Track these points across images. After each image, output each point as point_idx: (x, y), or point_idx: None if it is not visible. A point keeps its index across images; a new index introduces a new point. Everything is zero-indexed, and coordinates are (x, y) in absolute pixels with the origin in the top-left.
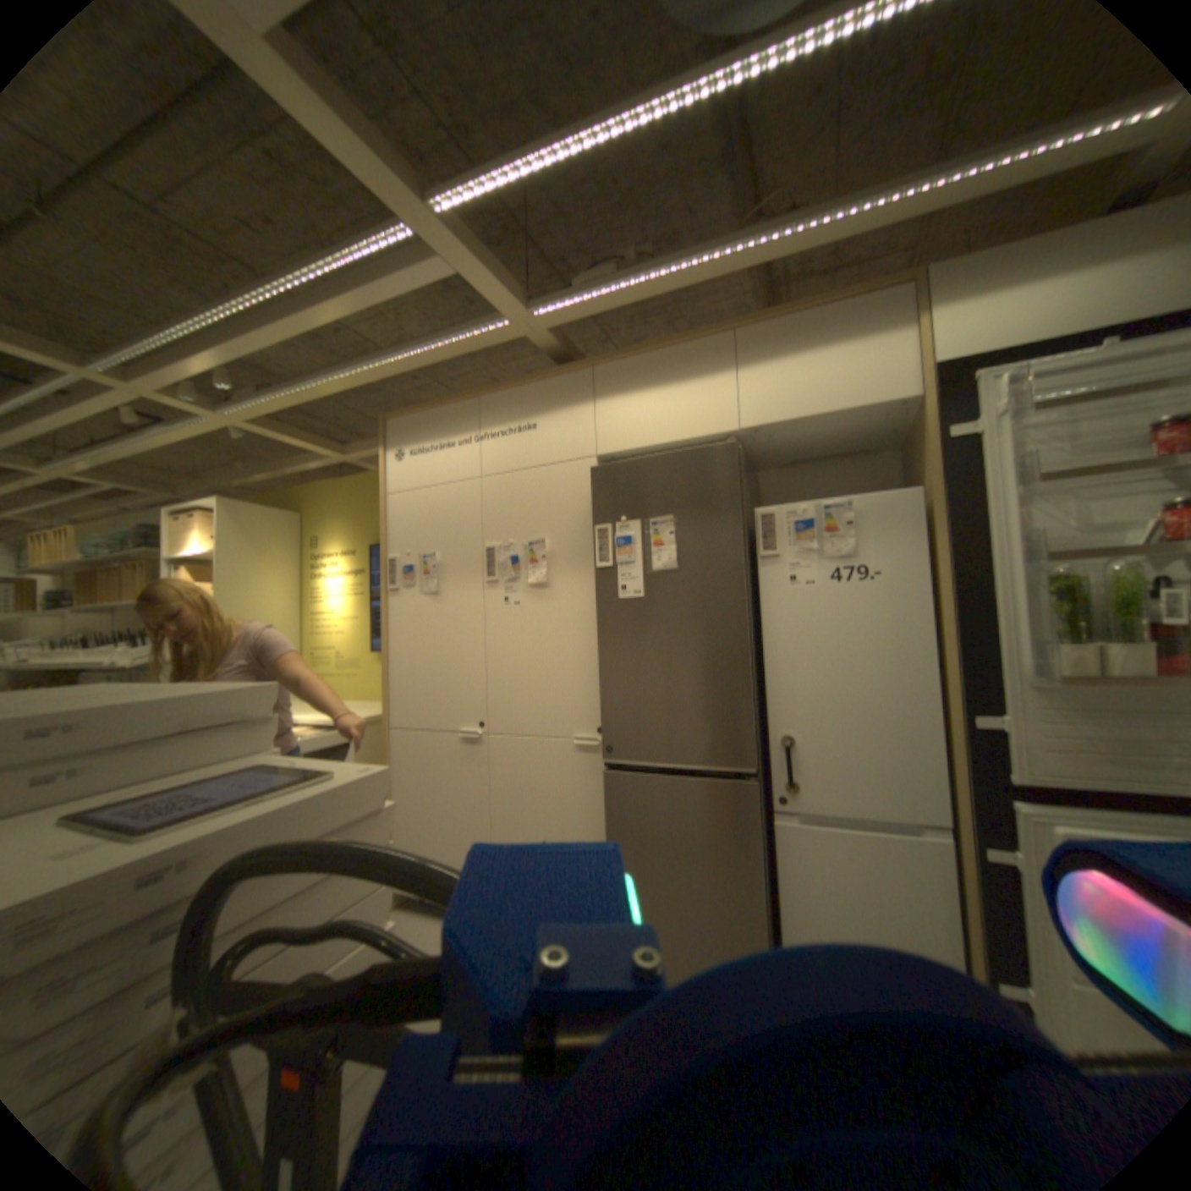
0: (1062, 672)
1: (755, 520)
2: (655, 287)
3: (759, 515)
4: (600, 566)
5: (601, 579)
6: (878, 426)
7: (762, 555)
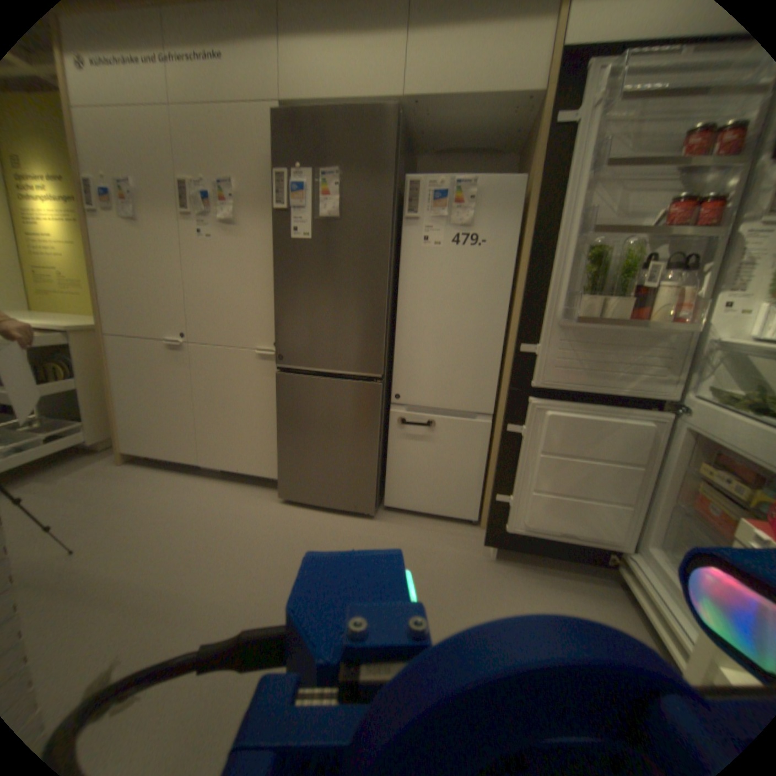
0: (578, 317)
1: (406, 187)
2: None
3: (409, 181)
4: (277, 208)
5: (278, 220)
6: (509, 123)
7: (406, 217)
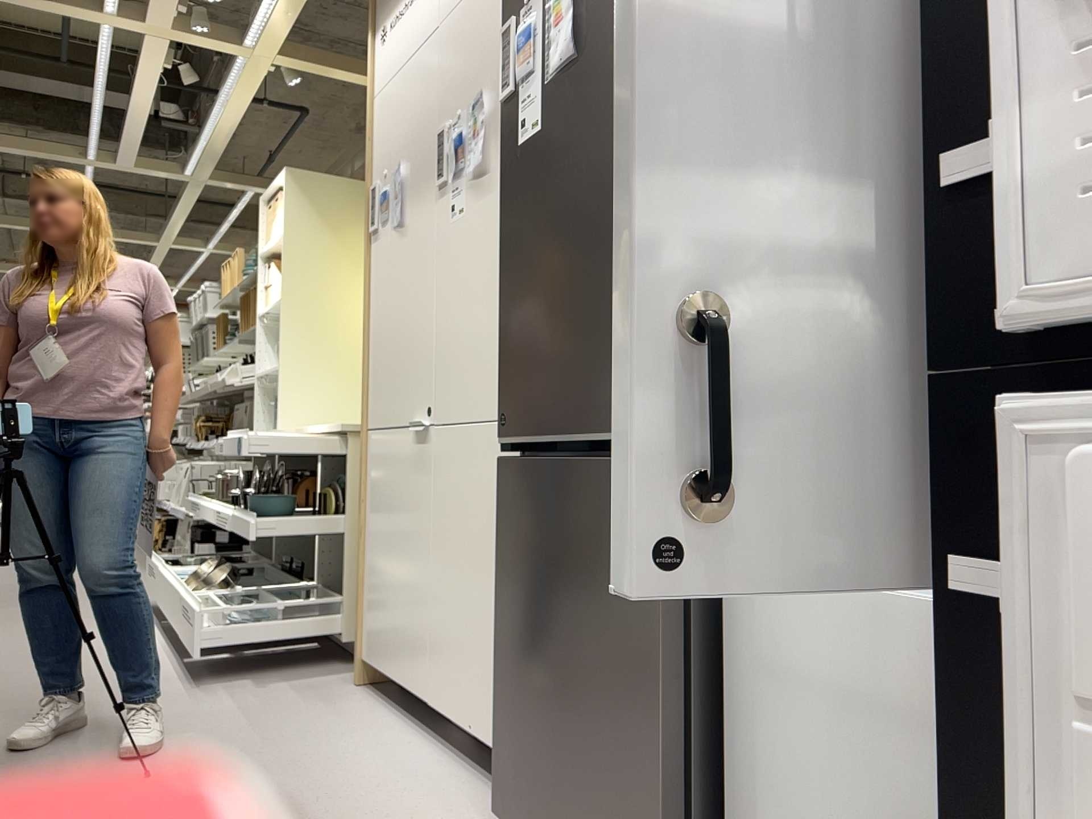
0: None
1: None
2: None
3: None
4: (505, 97)
5: (506, 120)
6: None
7: None
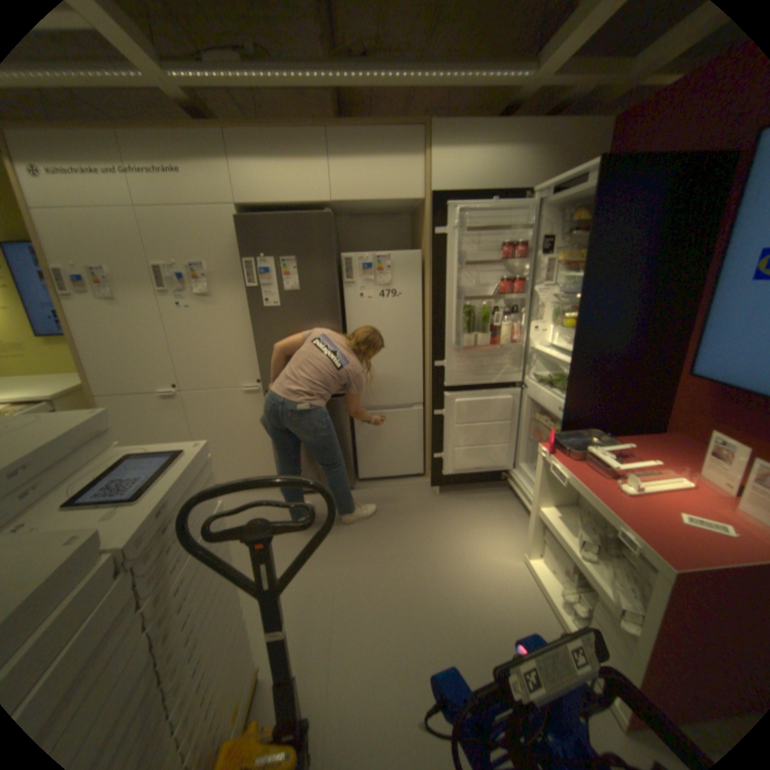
0: (464, 344)
1: (342, 260)
2: (273, 83)
3: (344, 259)
4: (250, 286)
5: (251, 294)
6: (403, 207)
7: (346, 282)
